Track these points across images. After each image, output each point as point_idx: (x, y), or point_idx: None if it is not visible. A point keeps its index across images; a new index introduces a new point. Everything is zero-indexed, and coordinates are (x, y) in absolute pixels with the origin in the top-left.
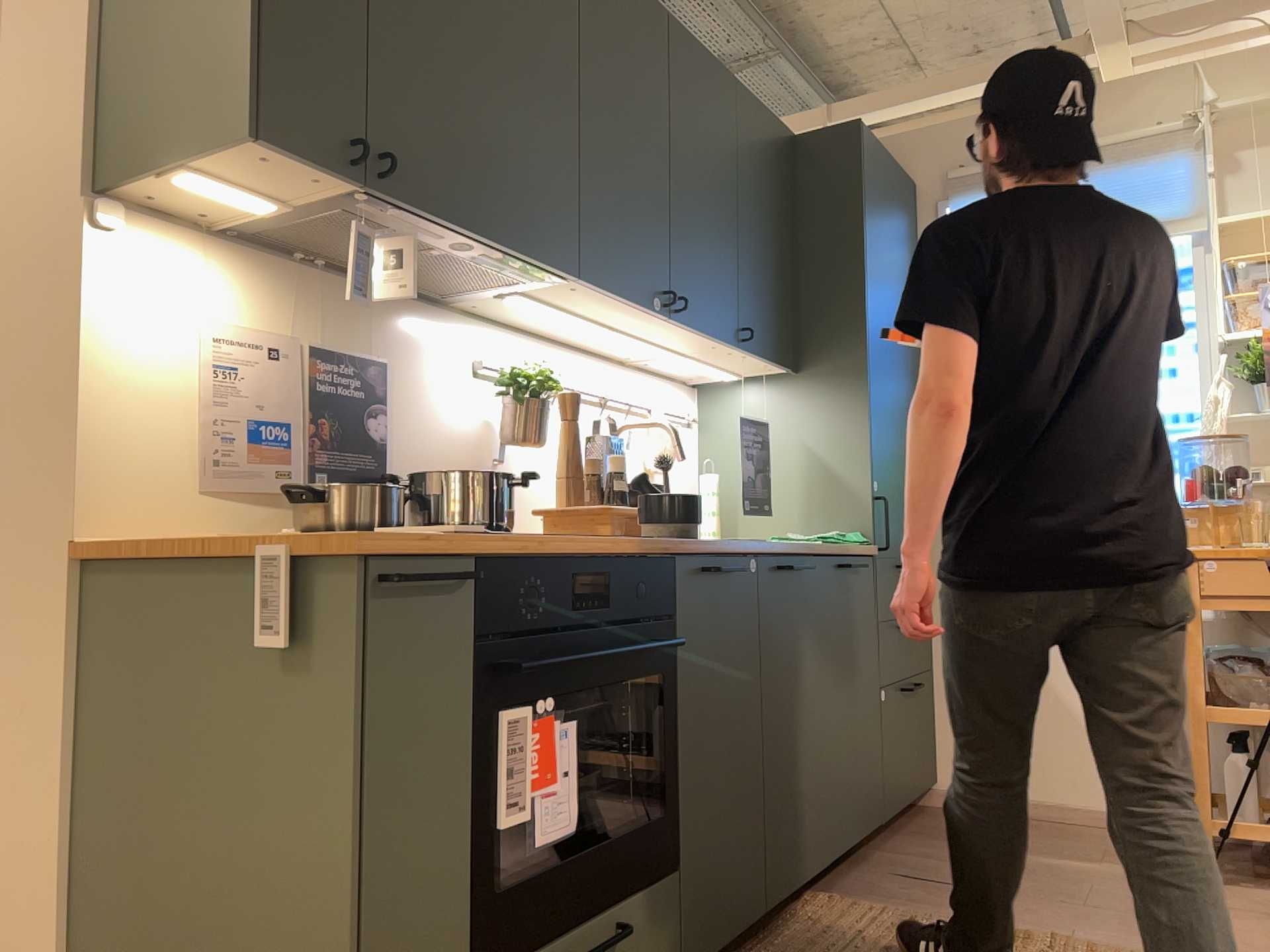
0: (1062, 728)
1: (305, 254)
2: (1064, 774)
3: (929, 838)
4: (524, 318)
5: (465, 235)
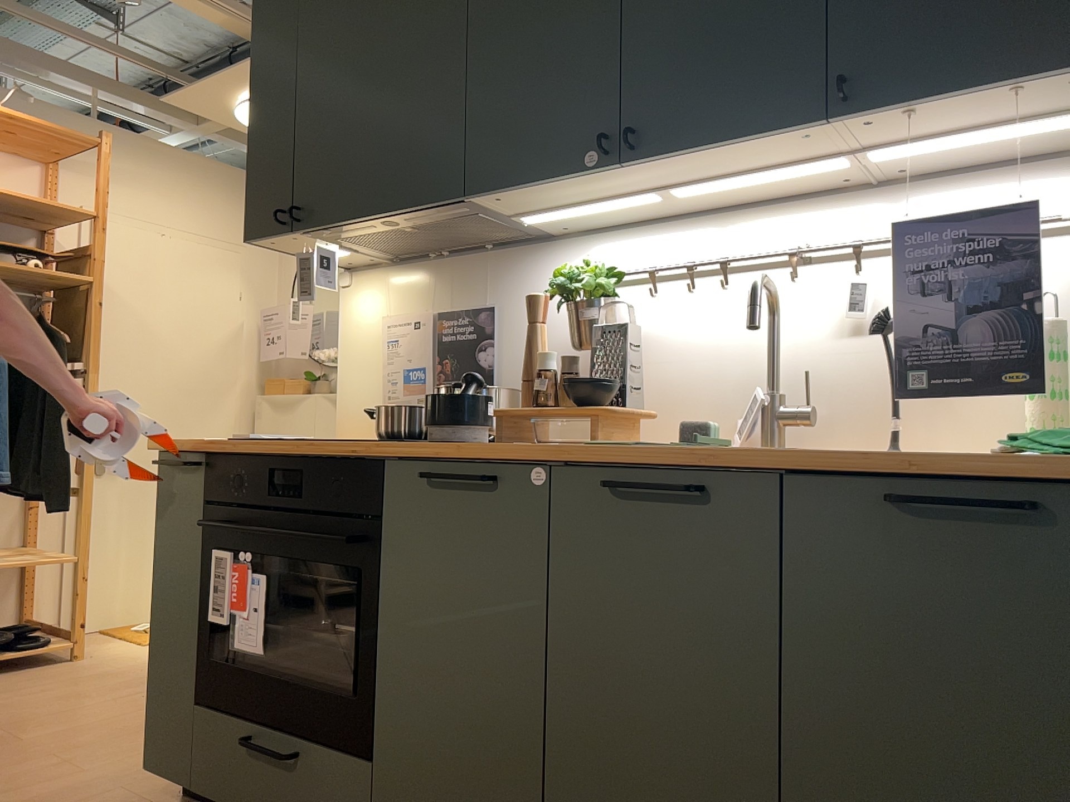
0: None
1: (431, 253)
2: None
3: None
4: (626, 214)
5: (368, 220)
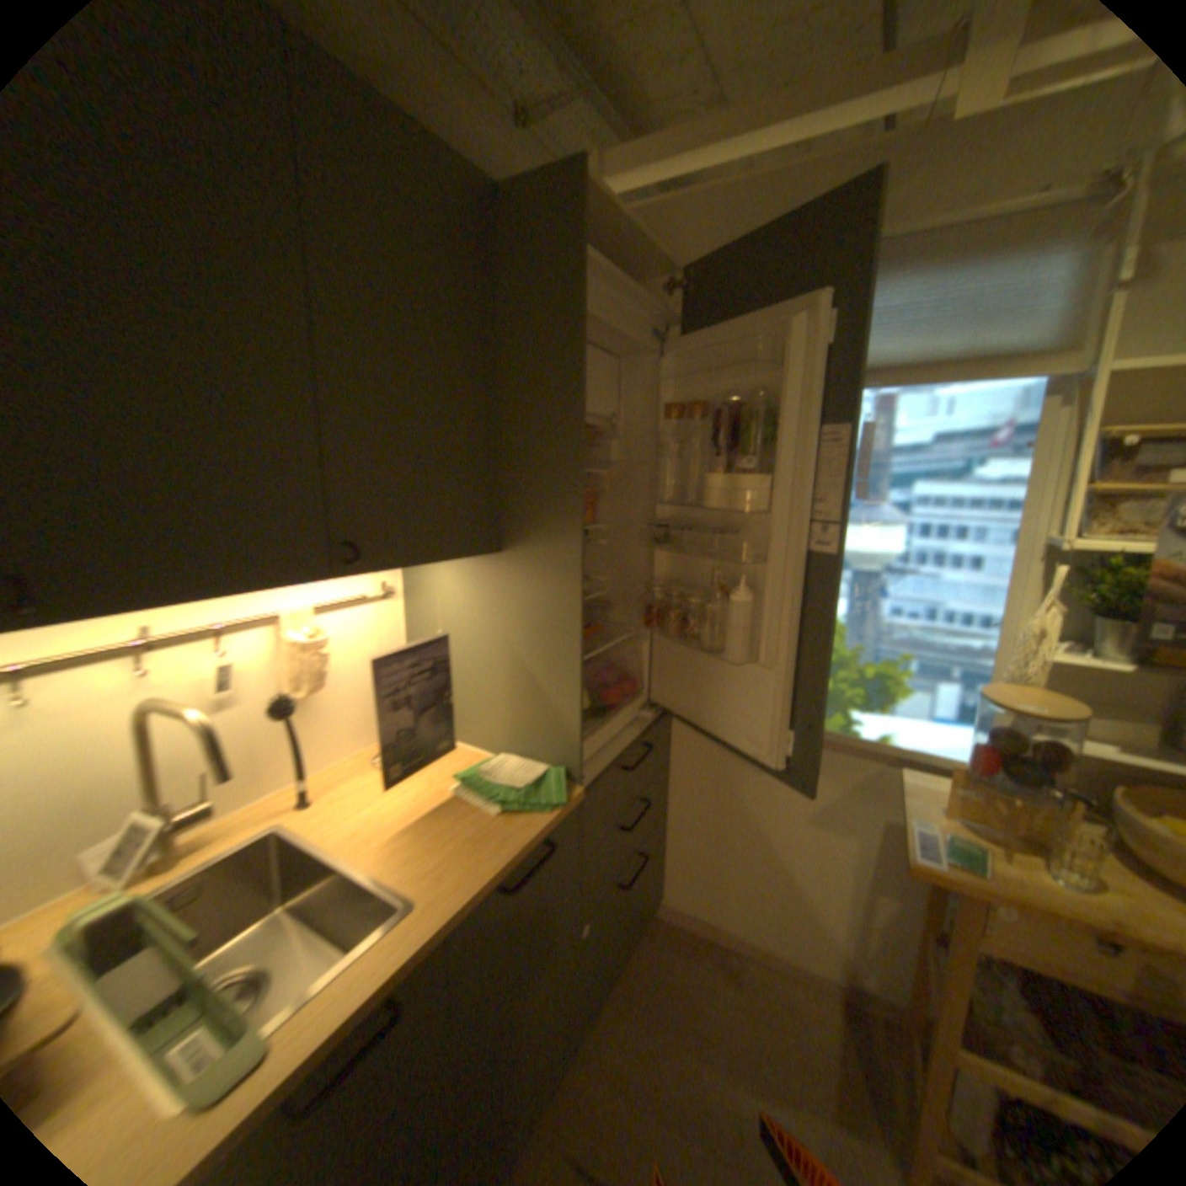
0: (781, 894)
1: None
2: (777, 932)
3: (634, 1023)
4: None
5: None
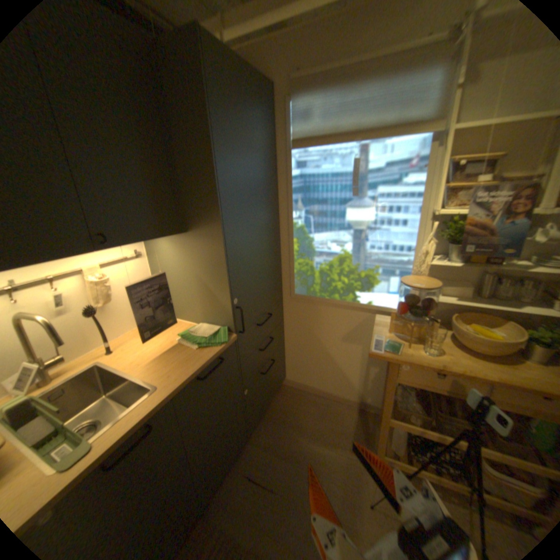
0: (332, 370)
1: None
2: (332, 385)
3: (272, 425)
4: None
5: None
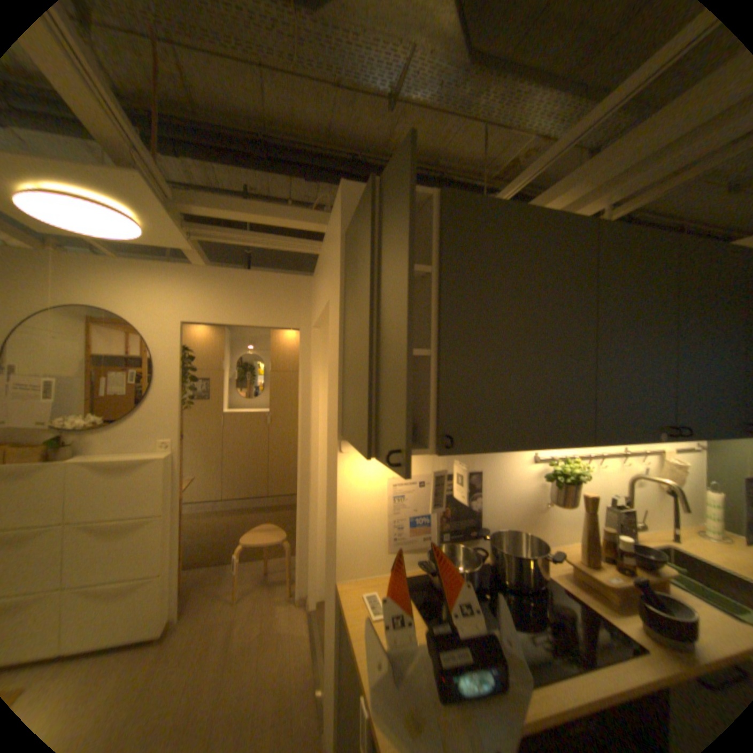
0: None
1: None
2: None
3: None
4: None
5: (508, 449)
